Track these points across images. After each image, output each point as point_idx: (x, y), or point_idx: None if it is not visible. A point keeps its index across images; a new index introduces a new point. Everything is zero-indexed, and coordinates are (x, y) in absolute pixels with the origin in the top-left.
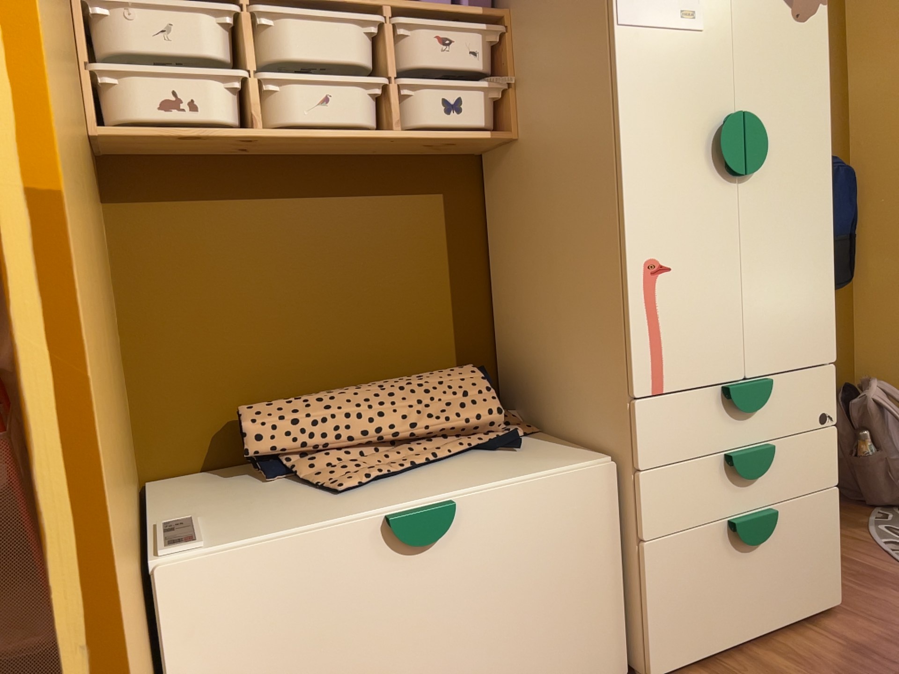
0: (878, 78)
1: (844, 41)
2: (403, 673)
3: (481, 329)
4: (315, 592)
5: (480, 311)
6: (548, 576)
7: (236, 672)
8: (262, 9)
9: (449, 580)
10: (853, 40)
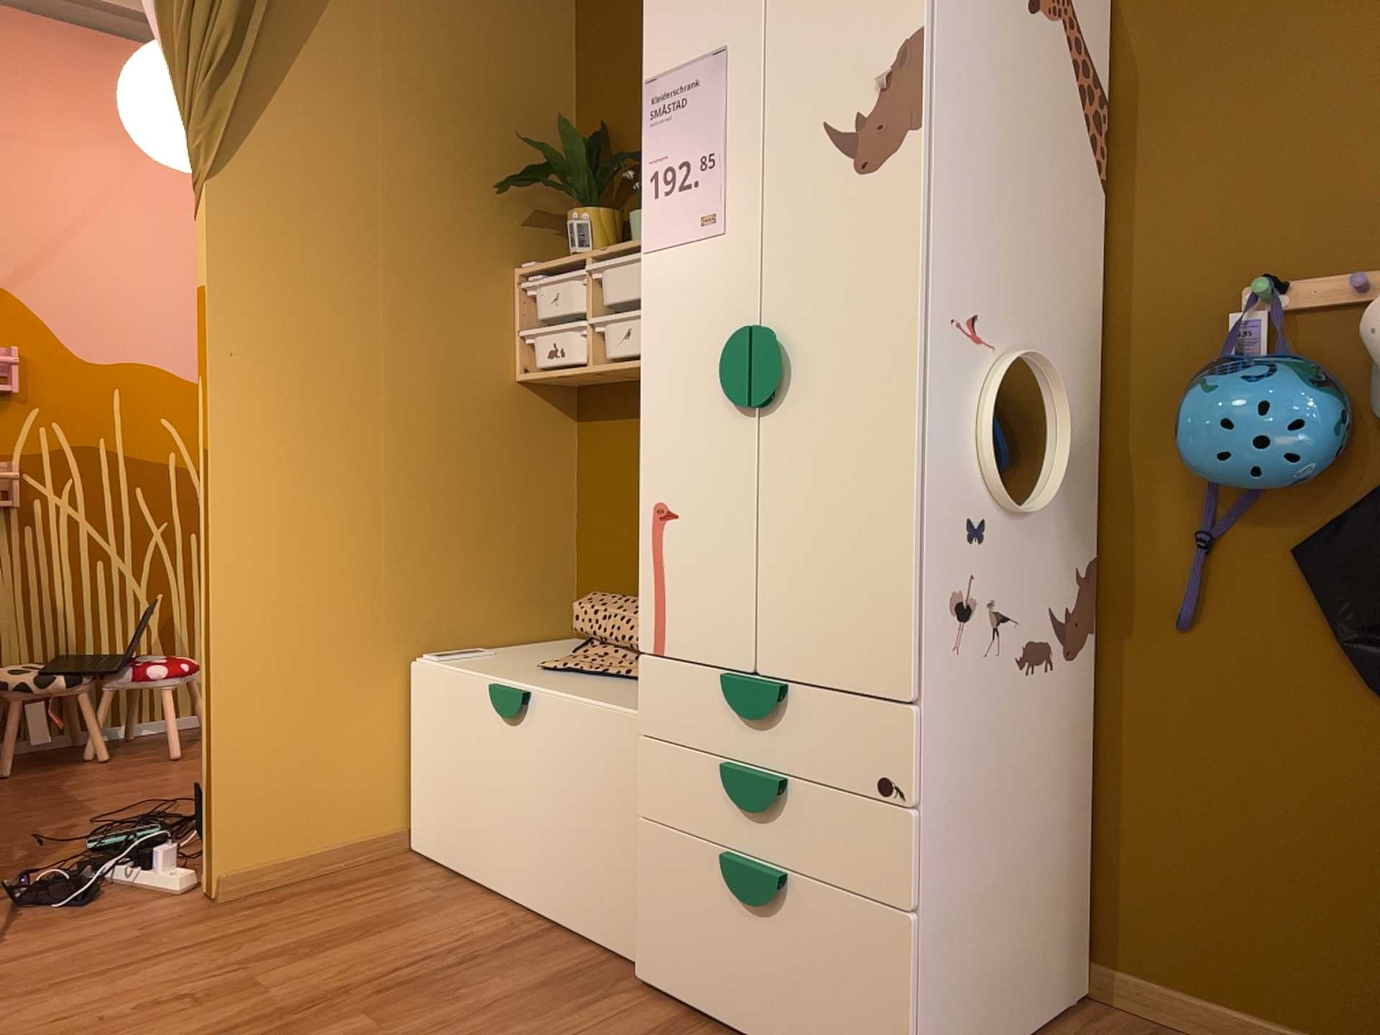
0: None
1: None
2: (497, 817)
3: None
4: (462, 717)
5: None
6: (586, 804)
7: (431, 748)
8: (592, 267)
9: (524, 759)
10: None
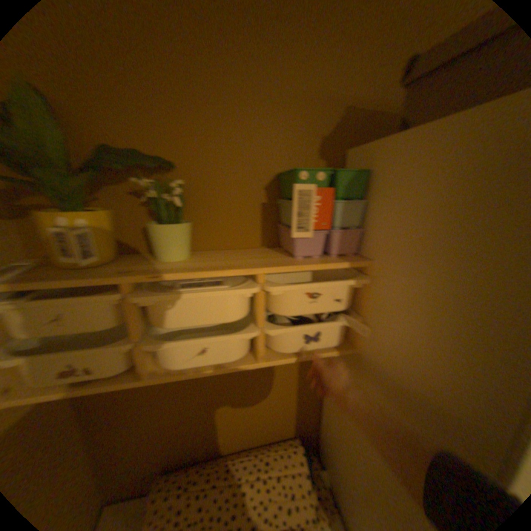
0: None
1: None
2: None
3: (312, 413)
4: None
5: (313, 405)
6: None
7: None
8: (142, 295)
9: None
10: None
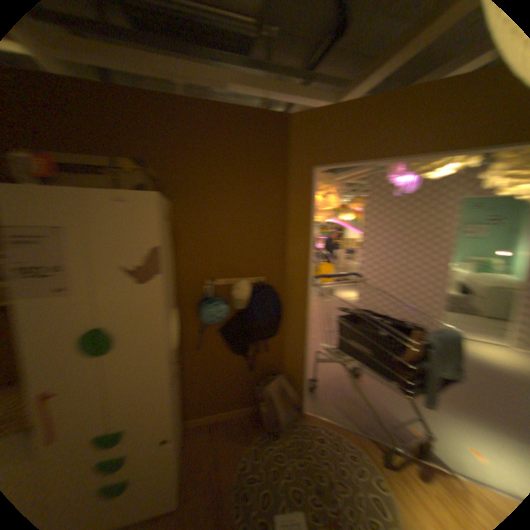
0: (295, 254)
1: (283, 236)
2: None
3: None
4: None
5: None
6: None
7: None
8: None
9: None
10: (286, 236)
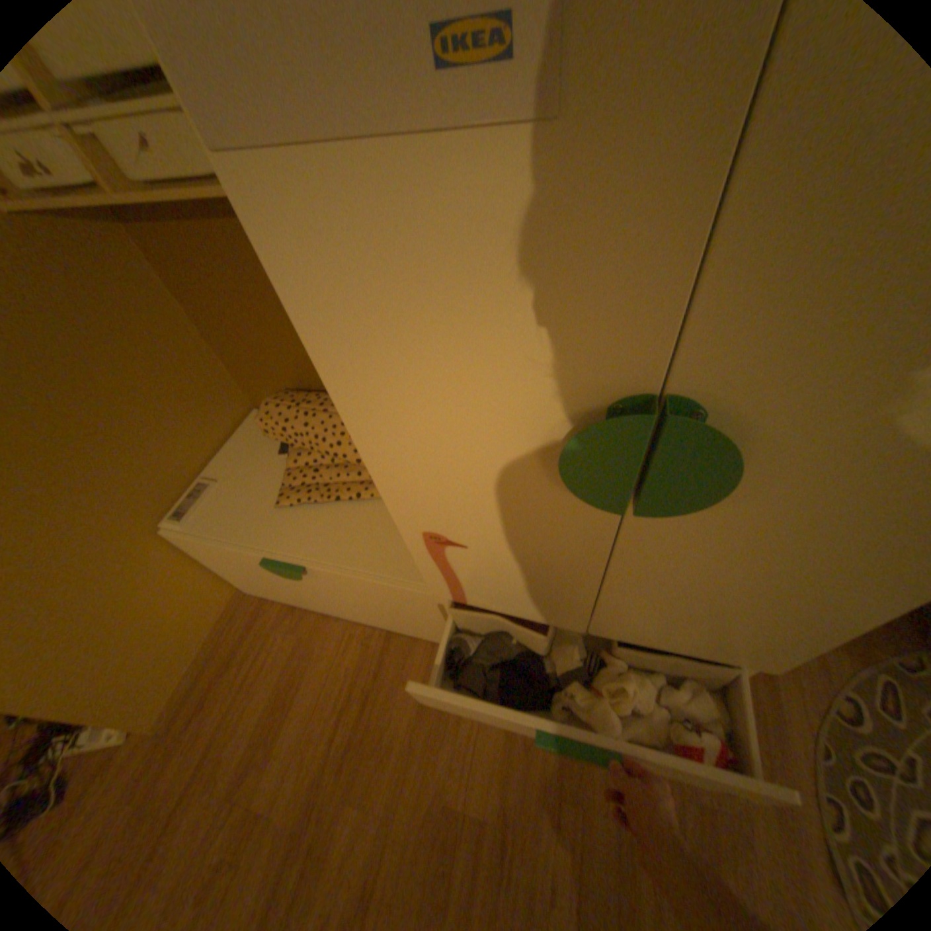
0: None
1: None
2: (312, 598)
3: None
4: (242, 562)
5: None
6: (393, 609)
7: (224, 568)
8: None
9: (321, 586)
10: None
